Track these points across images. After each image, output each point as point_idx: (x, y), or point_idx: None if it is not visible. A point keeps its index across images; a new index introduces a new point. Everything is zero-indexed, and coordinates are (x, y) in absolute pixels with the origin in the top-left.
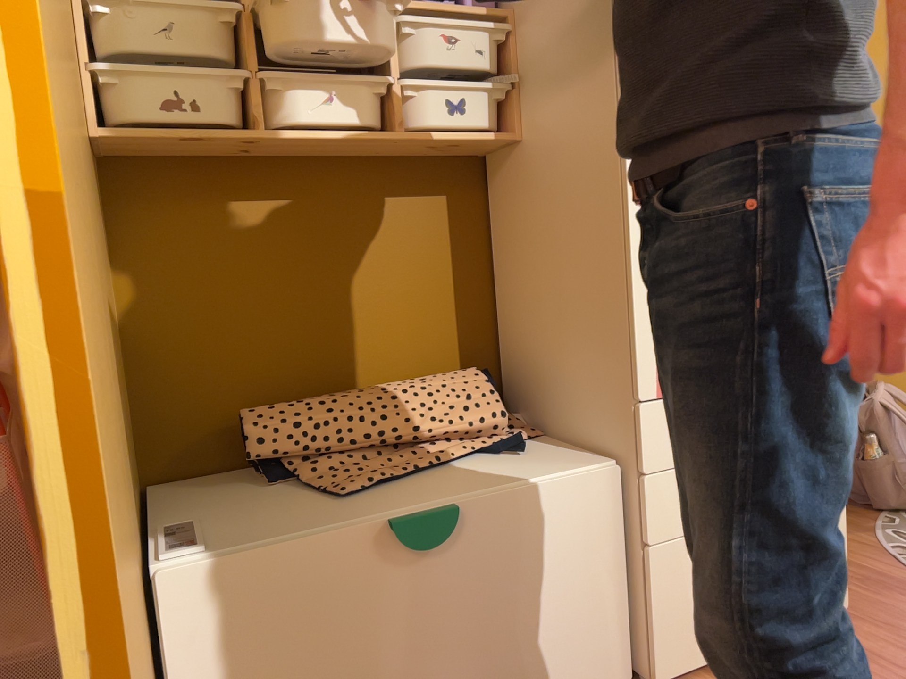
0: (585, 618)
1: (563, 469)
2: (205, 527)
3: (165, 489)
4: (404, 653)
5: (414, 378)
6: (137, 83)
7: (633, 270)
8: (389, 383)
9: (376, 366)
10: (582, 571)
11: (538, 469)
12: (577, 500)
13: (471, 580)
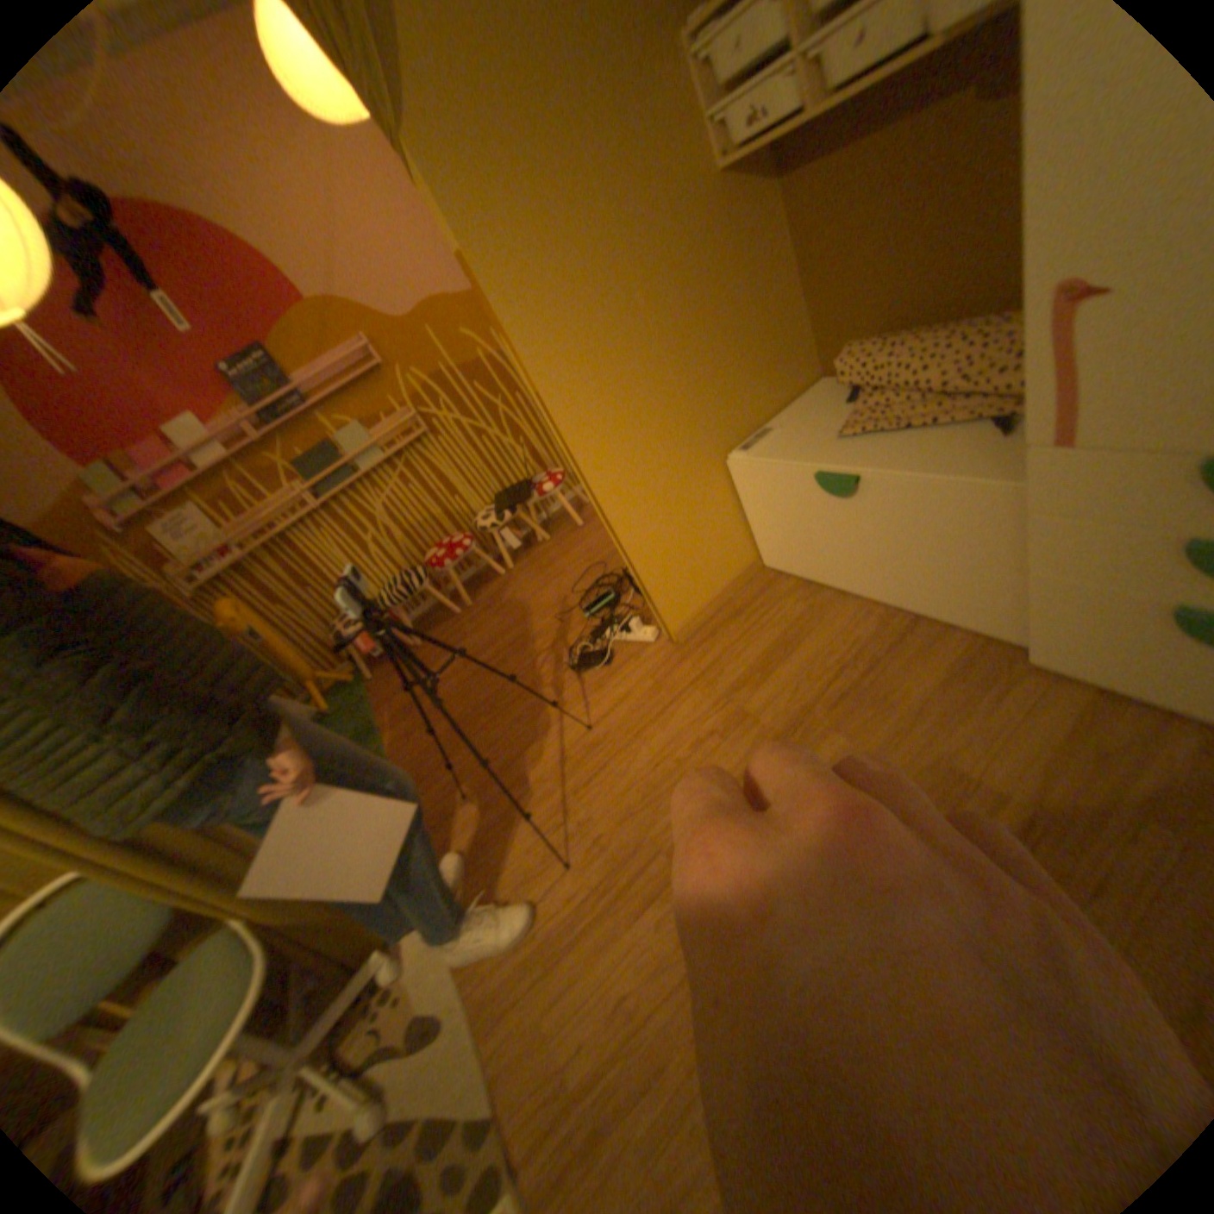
0: (976, 584)
1: (976, 471)
2: (775, 431)
3: (821, 382)
4: (838, 538)
5: (1008, 310)
6: (730, 104)
7: (1024, 293)
8: (977, 316)
9: (990, 288)
10: (974, 553)
11: (966, 460)
12: (969, 501)
13: (876, 519)
